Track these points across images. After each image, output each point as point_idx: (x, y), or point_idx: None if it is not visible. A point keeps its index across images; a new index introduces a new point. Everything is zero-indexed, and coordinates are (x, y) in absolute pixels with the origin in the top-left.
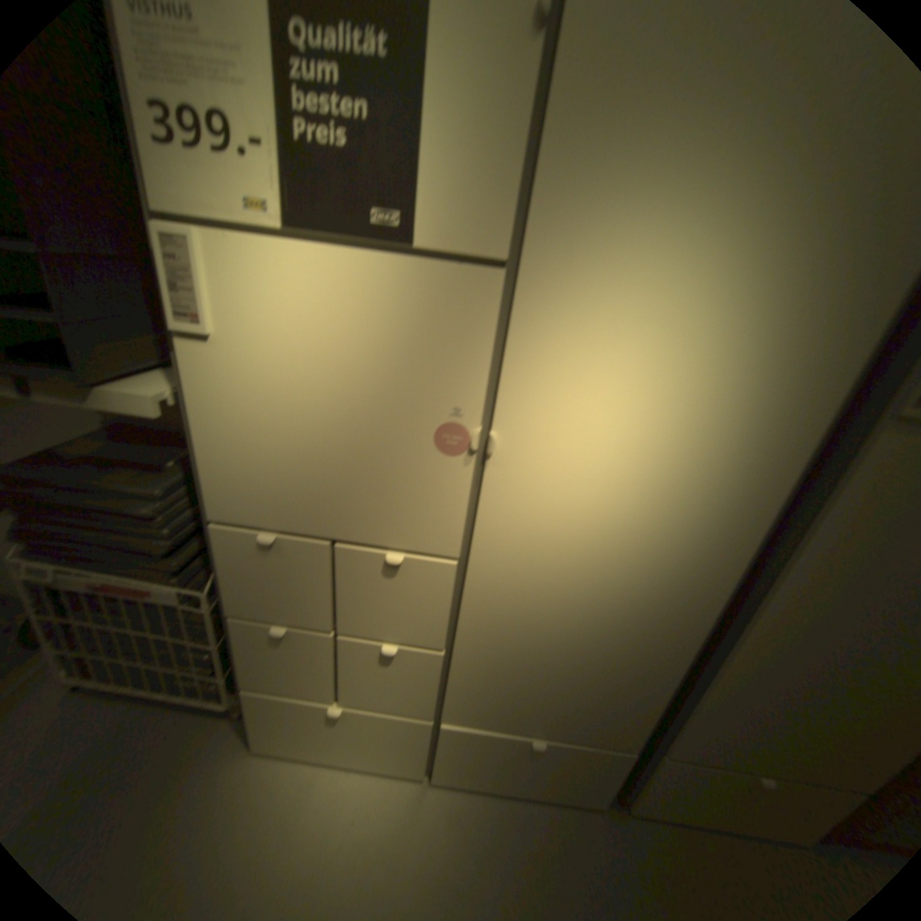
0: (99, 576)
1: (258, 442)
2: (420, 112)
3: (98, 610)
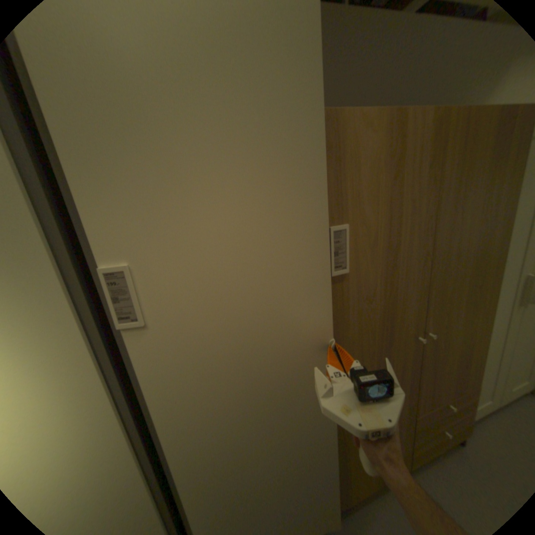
0: None
1: None
2: None
3: None
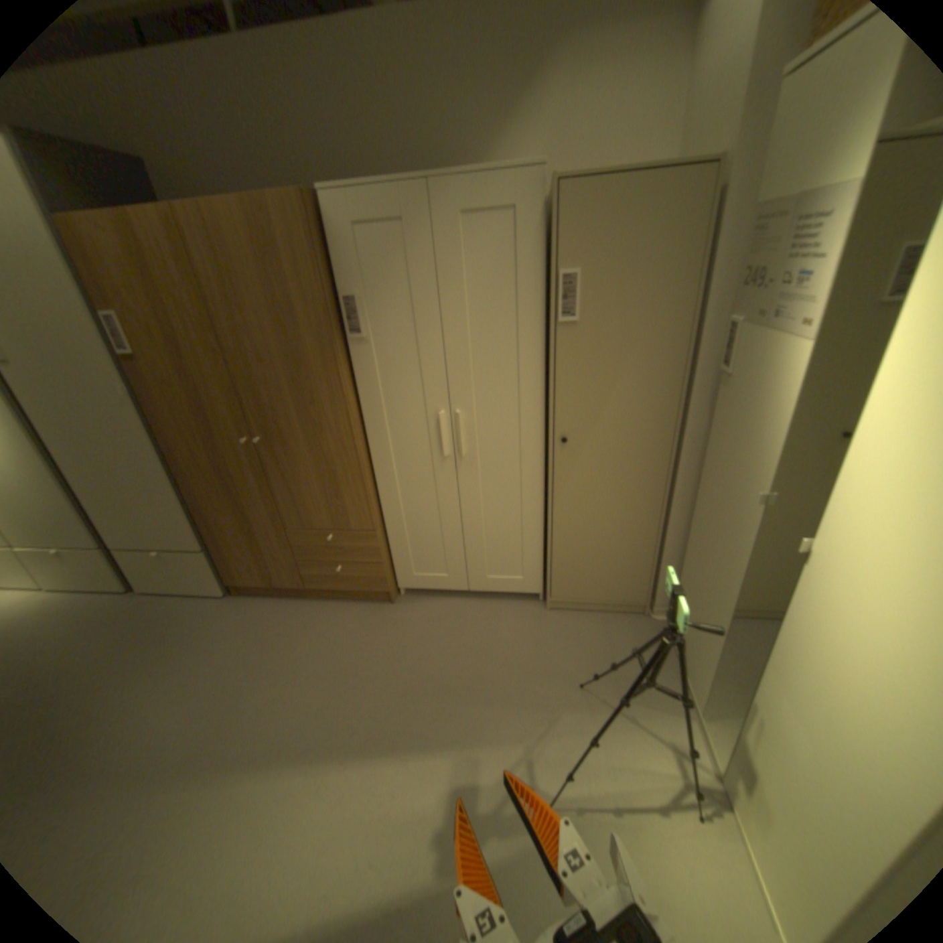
0: None
1: None
2: None
3: None
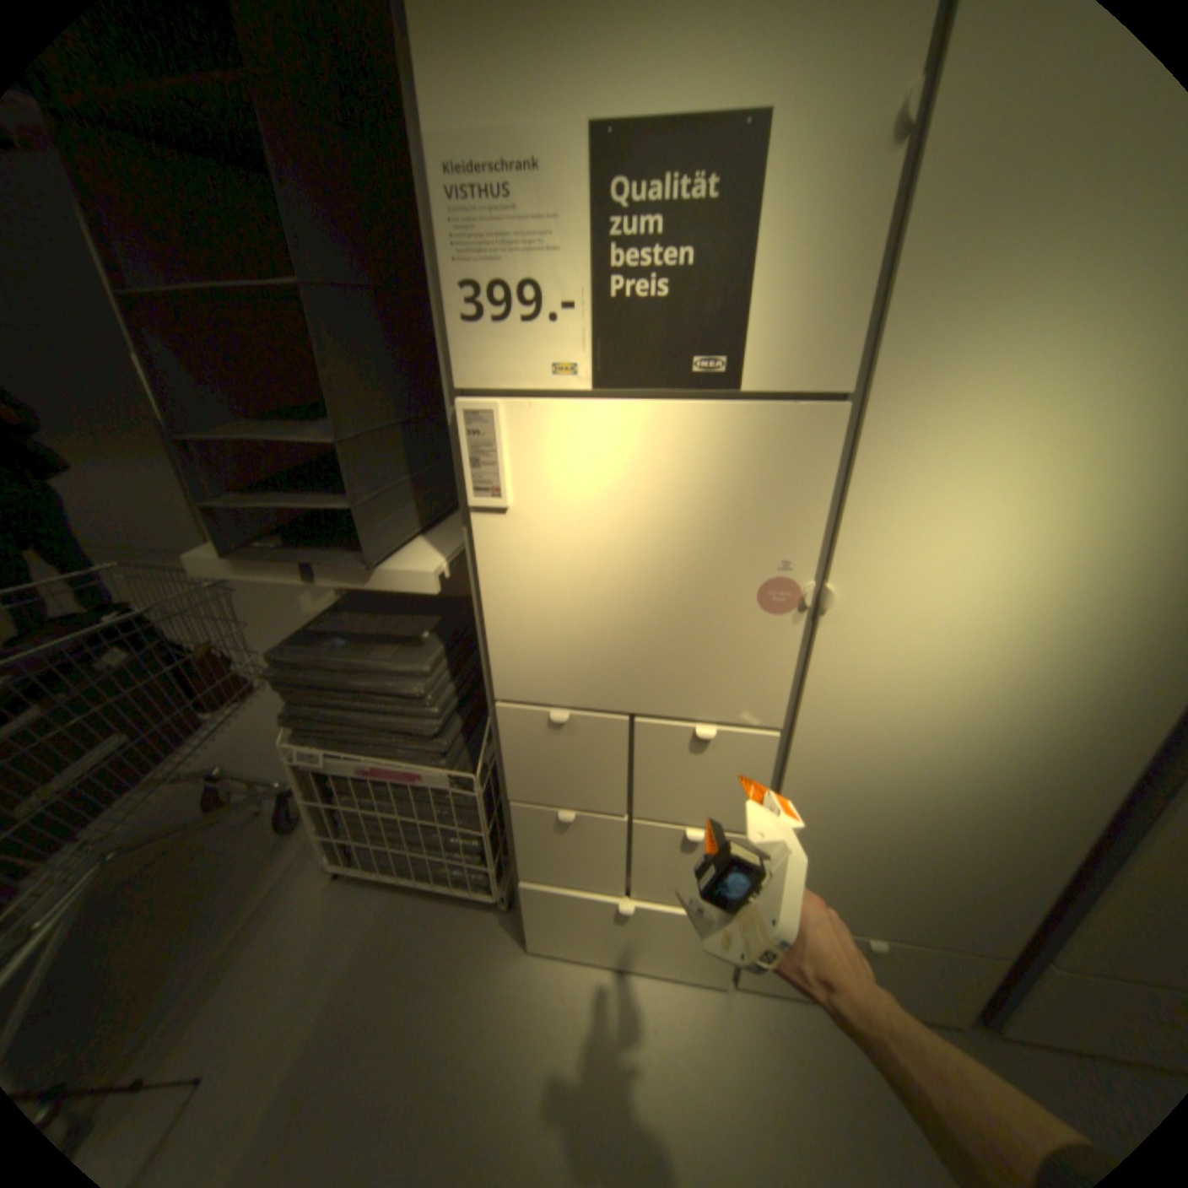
0: (362, 763)
1: (551, 616)
2: (751, 253)
3: (359, 799)
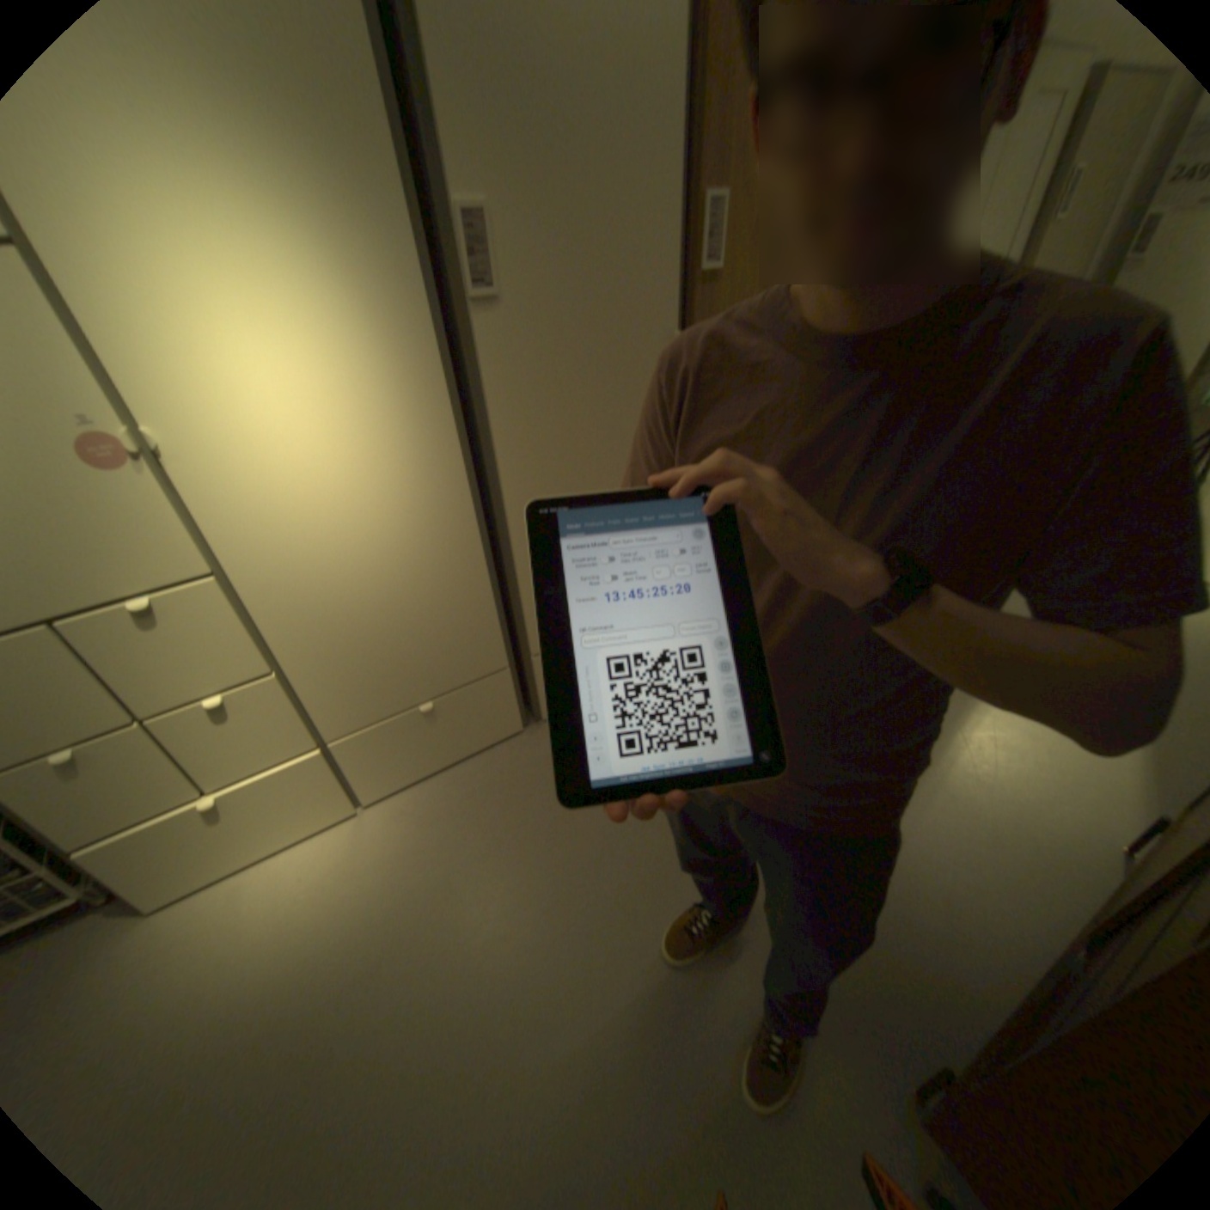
0: None
1: None
2: None
3: None
